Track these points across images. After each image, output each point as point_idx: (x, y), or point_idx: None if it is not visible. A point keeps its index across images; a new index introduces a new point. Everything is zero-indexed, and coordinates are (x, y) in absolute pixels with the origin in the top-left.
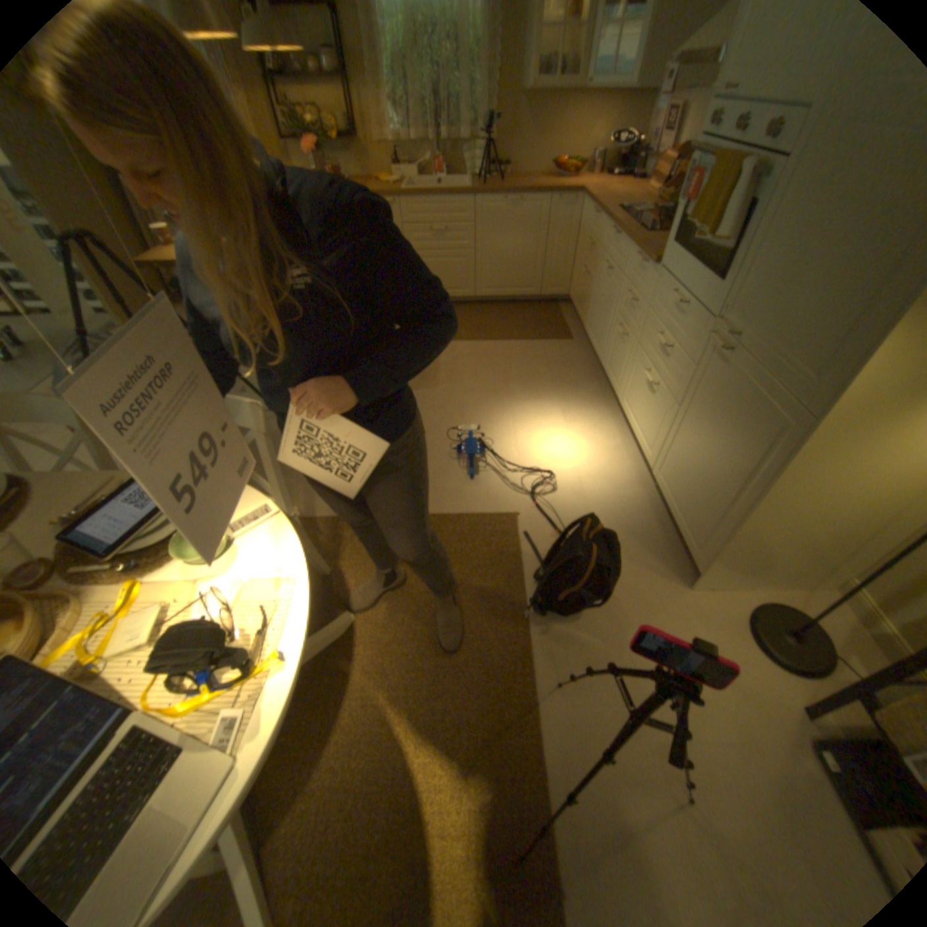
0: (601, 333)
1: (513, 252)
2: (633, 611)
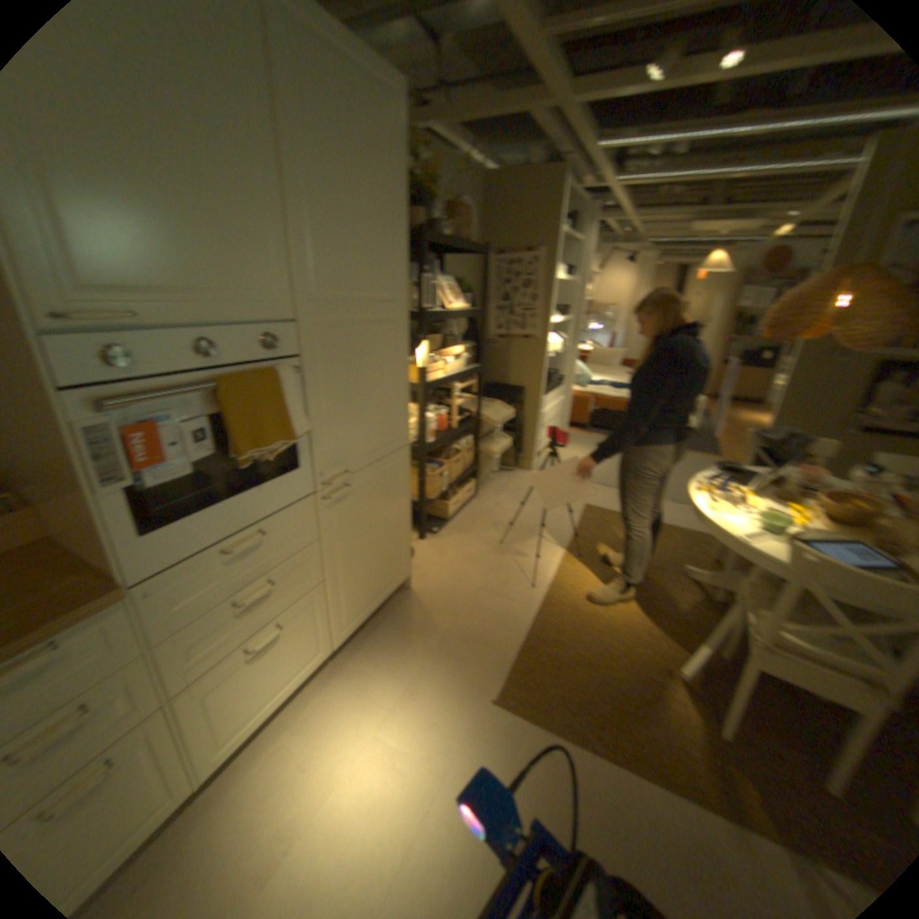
0: None
1: None
2: (458, 596)
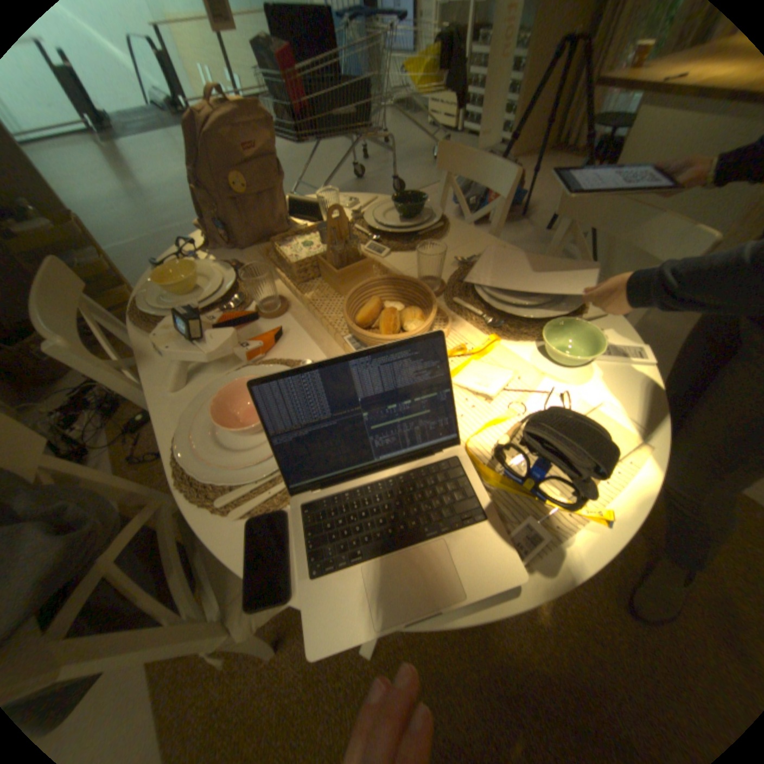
0: None
1: None
2: None
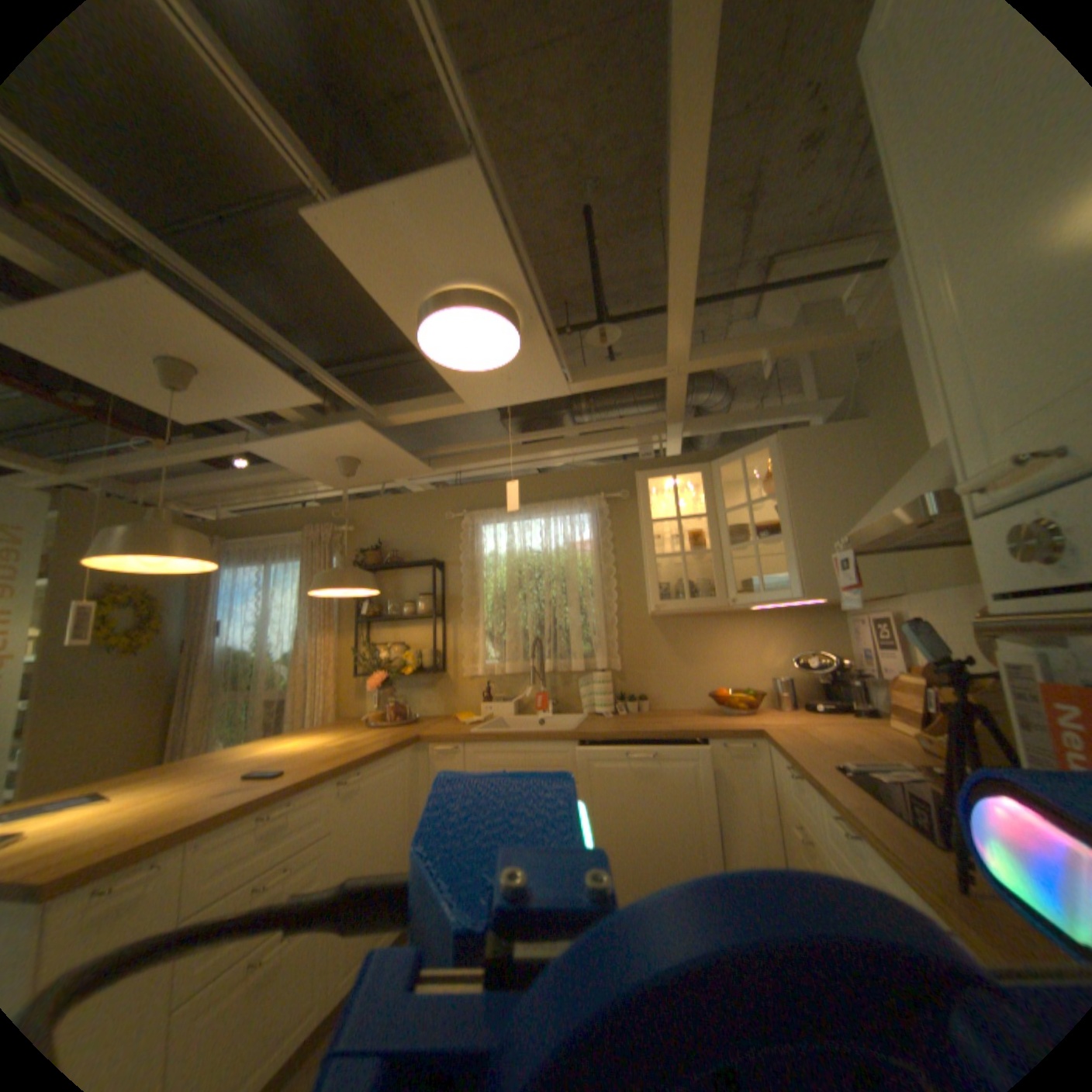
0: None
1: (658, 838)
2: None
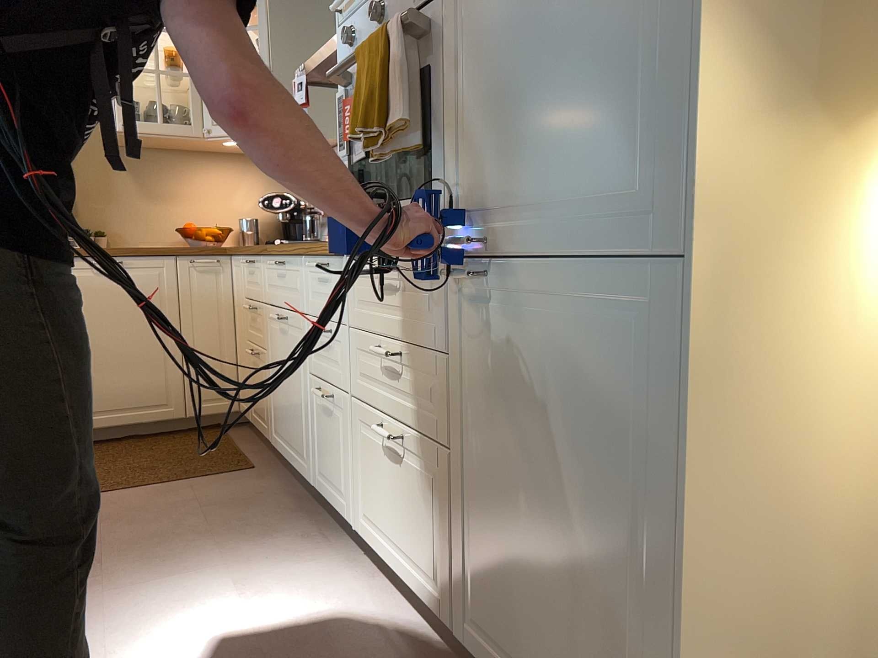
0: (298, 428)
1: (121, 346)
2: None
